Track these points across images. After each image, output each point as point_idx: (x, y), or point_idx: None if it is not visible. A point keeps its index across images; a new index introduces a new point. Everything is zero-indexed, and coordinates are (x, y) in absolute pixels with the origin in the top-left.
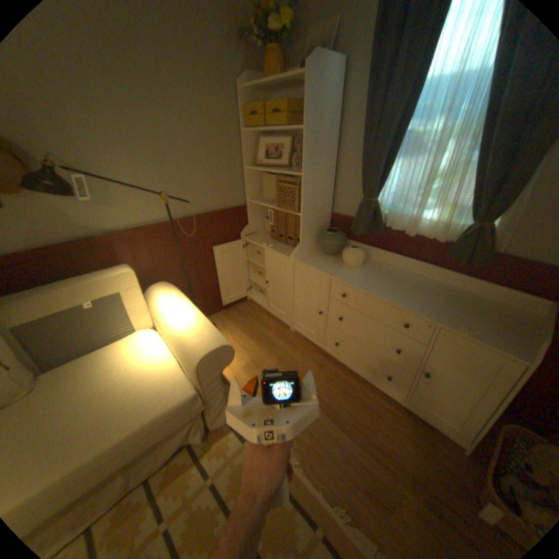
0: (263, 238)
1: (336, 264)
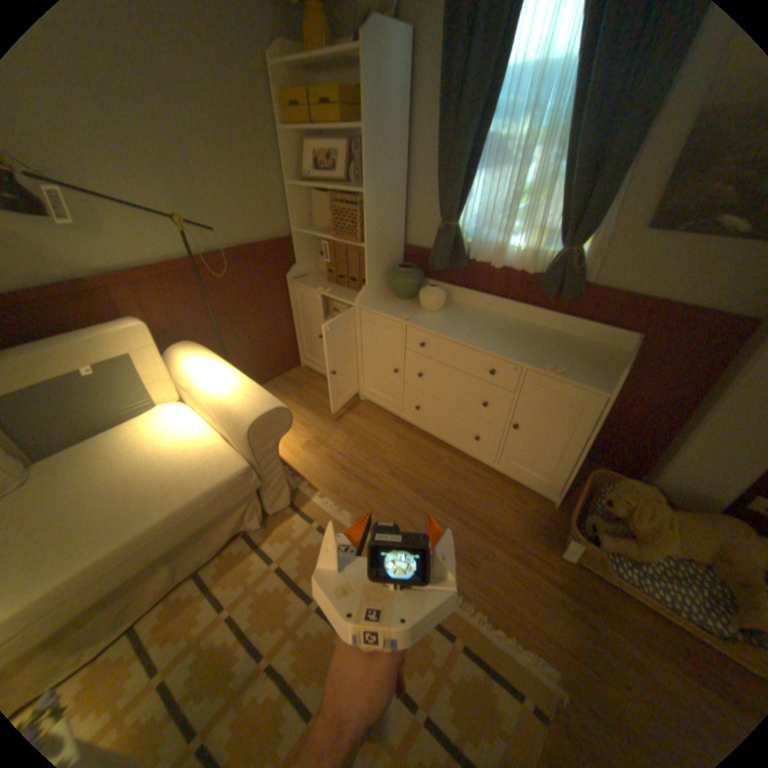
0: (317, 281)
1: (412, 309)
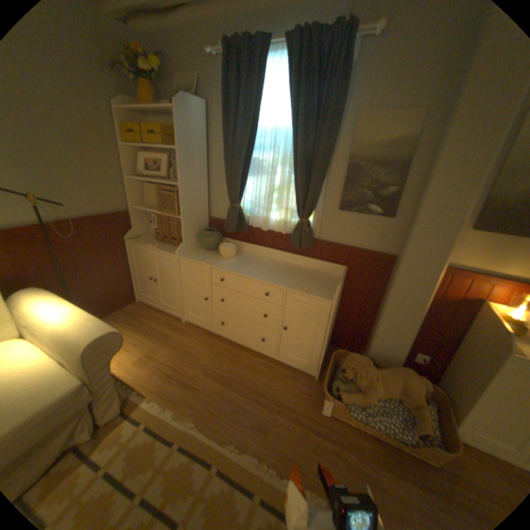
0: (148, 240)
1: (215, 257)
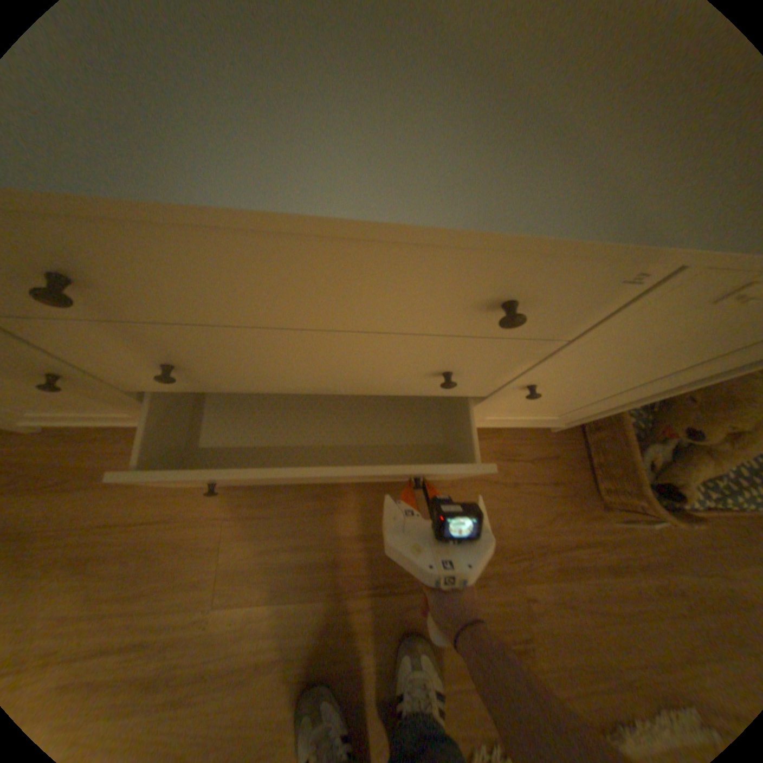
0: None
1: None
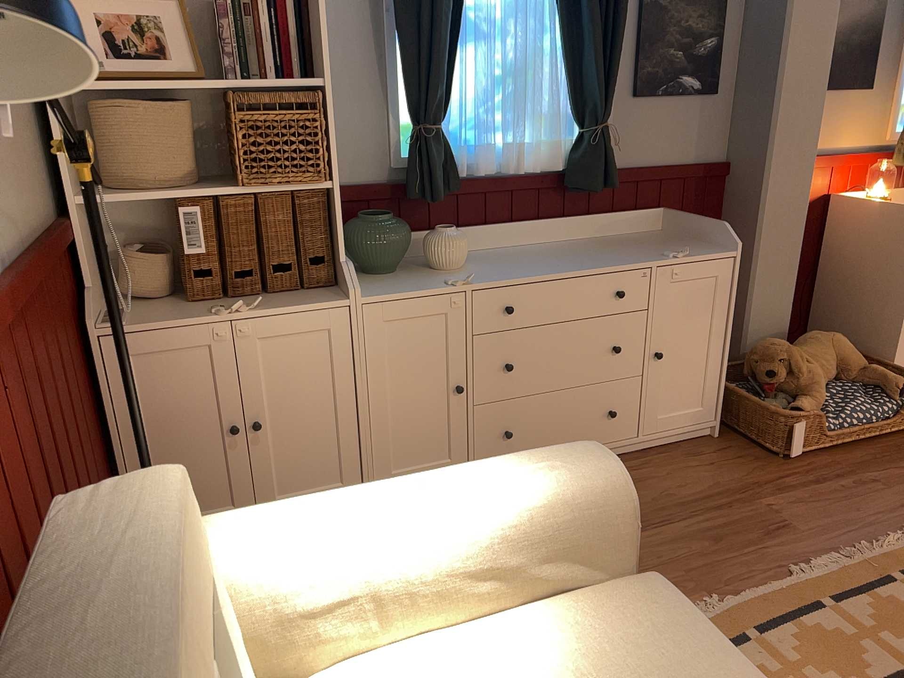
0: (168, 311)
1: (432, 276)
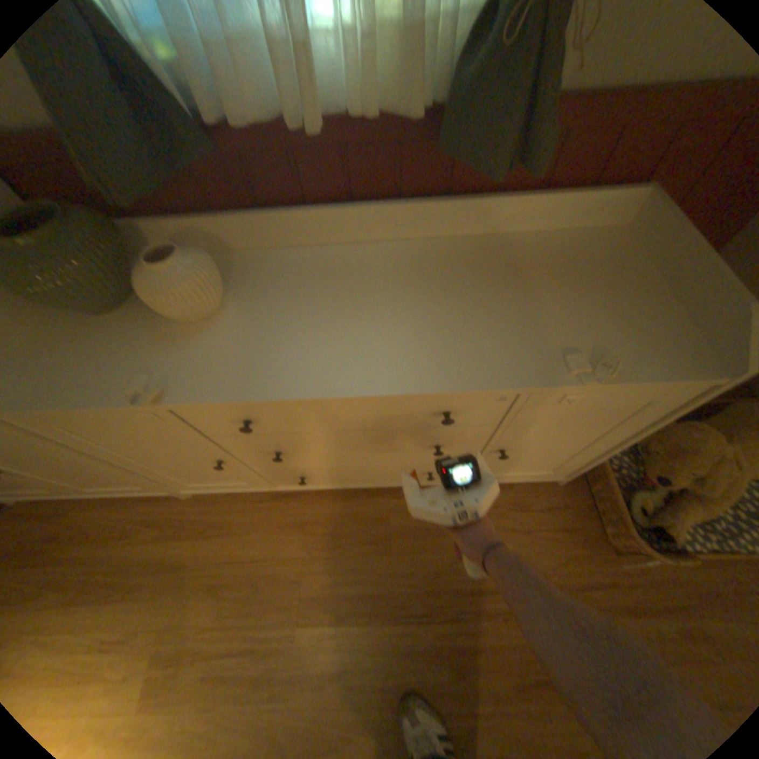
0: None
1: (148, 336)
